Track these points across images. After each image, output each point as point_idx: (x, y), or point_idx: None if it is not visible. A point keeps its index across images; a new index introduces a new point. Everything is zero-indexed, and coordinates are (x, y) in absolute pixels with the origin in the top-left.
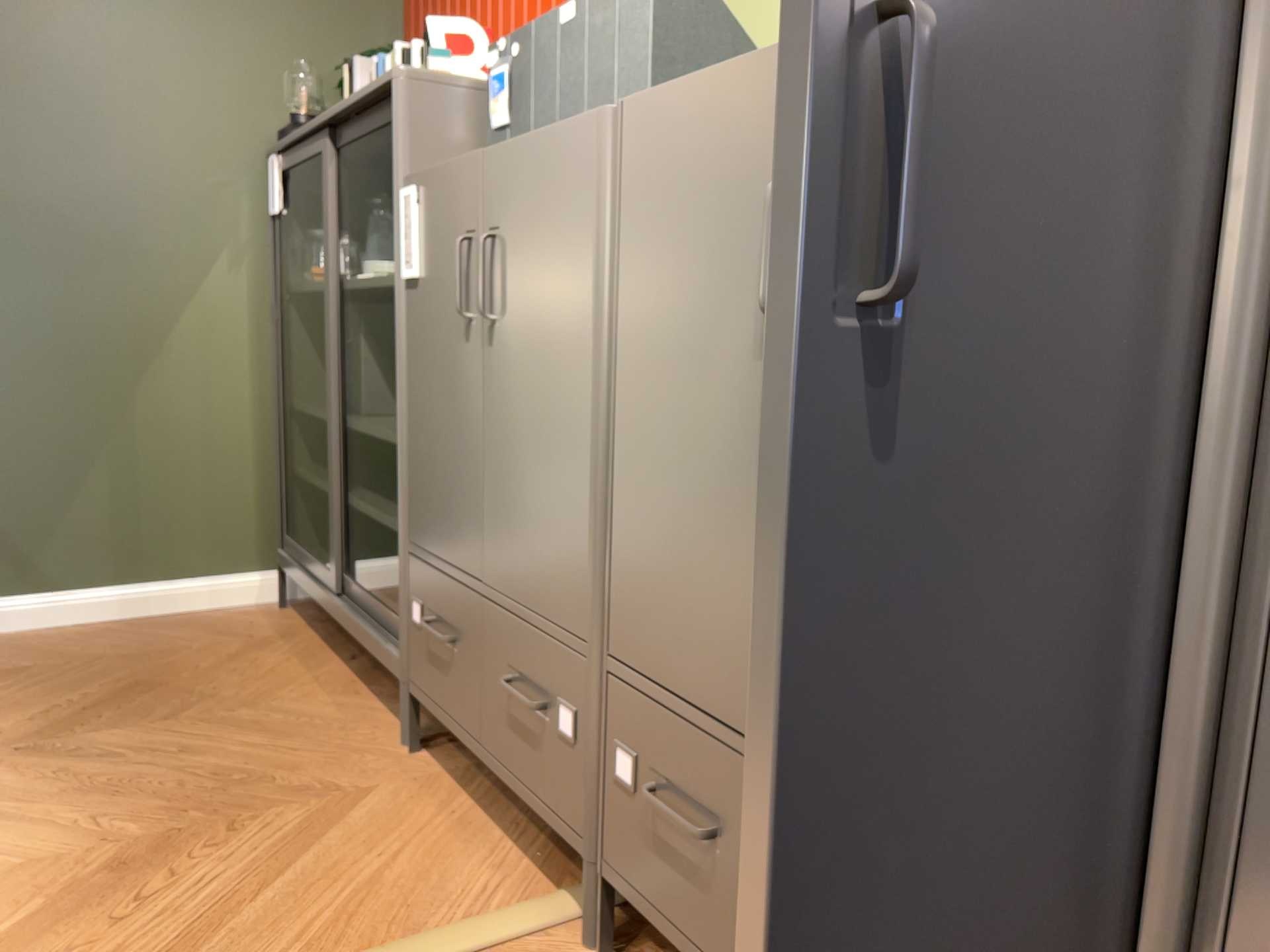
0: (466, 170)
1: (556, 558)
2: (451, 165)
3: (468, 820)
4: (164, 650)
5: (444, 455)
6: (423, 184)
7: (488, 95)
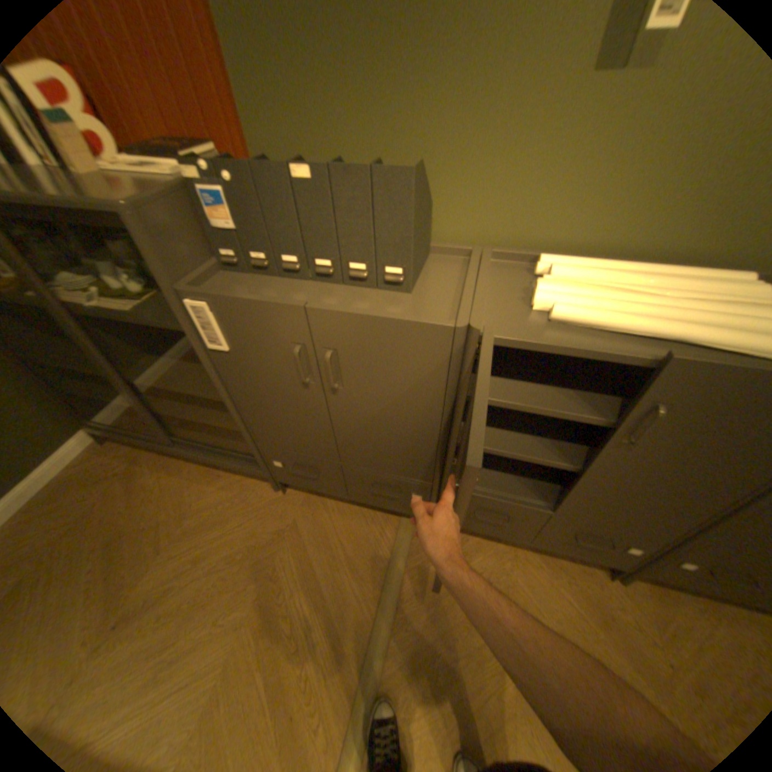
0: (285, 310)
1: (410, 464)
2: (255, 298)
3: (342, 509)
4: (85, 513)
5: (293, 423)
6: (216, 301)
7: (195, 196)
